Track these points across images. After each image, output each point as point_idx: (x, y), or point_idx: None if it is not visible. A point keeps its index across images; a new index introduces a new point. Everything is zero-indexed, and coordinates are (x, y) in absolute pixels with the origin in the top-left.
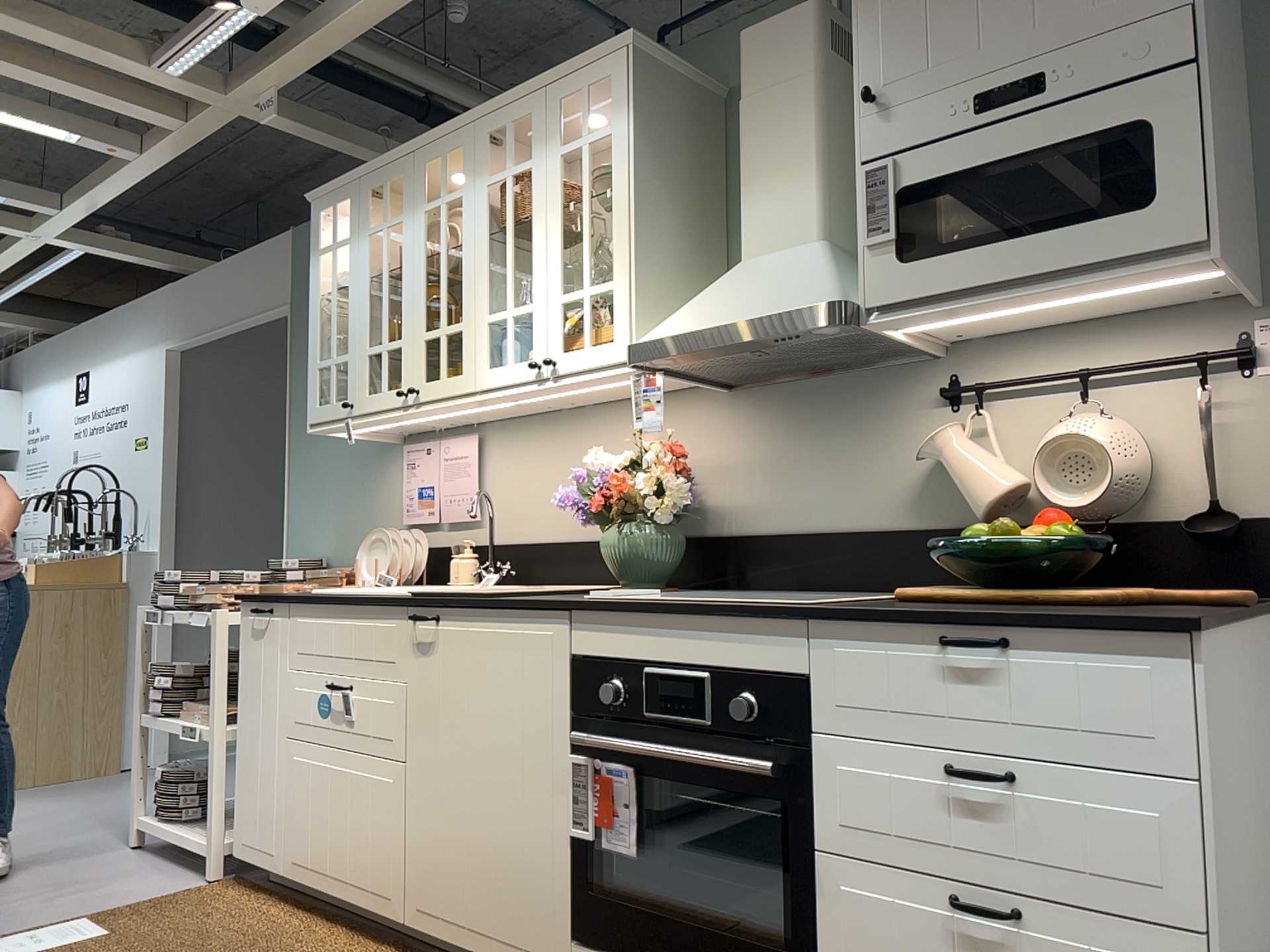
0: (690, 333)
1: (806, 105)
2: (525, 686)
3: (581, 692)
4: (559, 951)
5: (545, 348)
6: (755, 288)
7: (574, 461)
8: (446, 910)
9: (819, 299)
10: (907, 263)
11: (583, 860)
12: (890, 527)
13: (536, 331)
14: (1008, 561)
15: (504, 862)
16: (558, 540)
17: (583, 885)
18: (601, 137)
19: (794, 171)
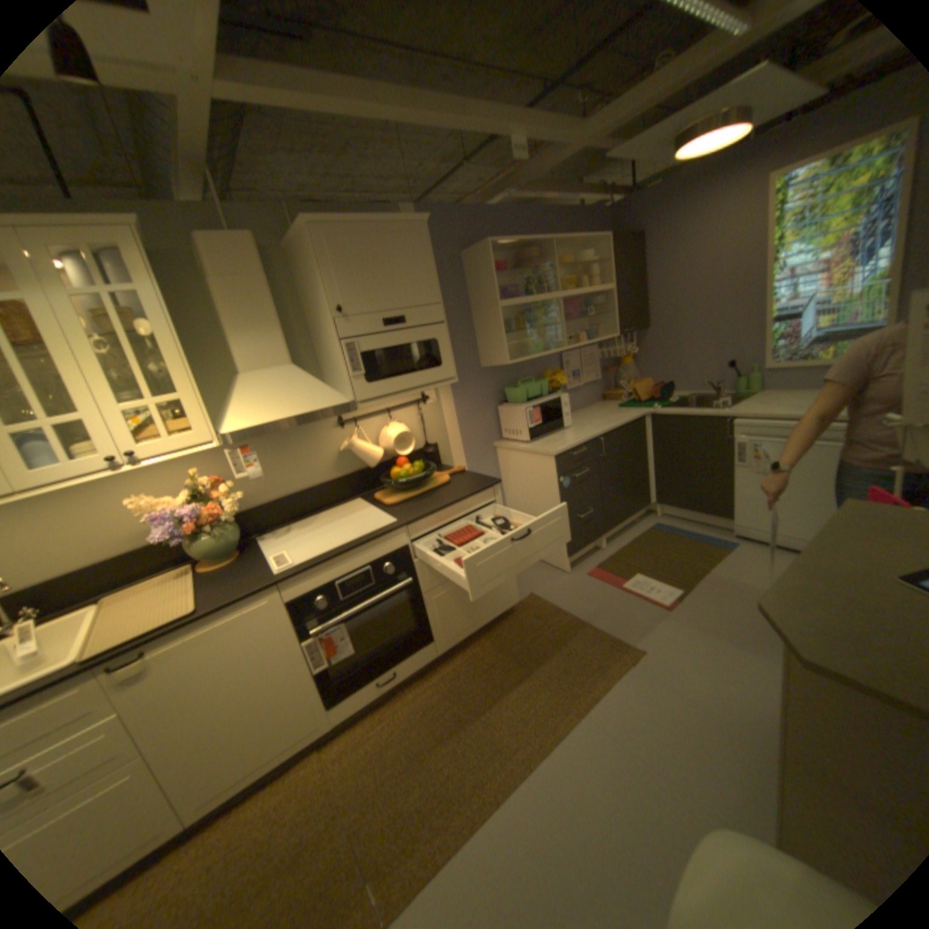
0: (273, 422)
1: (264, 291)
2: (255, 637)
3: (298, 614)
4: (320, 721)
5: (115, 444)
6: (286, 393)
7: (72, 510)
8: (227, 782)
9: (341, 400)
10: (371, 383)
11: (322, 677)
12: (329, 480)
13: (98, 434)
14: (411, 479)
15: (269, 722)
16: (78, 568)
17: (325, 686)
18: (125, 289)
19: (267, 326)
